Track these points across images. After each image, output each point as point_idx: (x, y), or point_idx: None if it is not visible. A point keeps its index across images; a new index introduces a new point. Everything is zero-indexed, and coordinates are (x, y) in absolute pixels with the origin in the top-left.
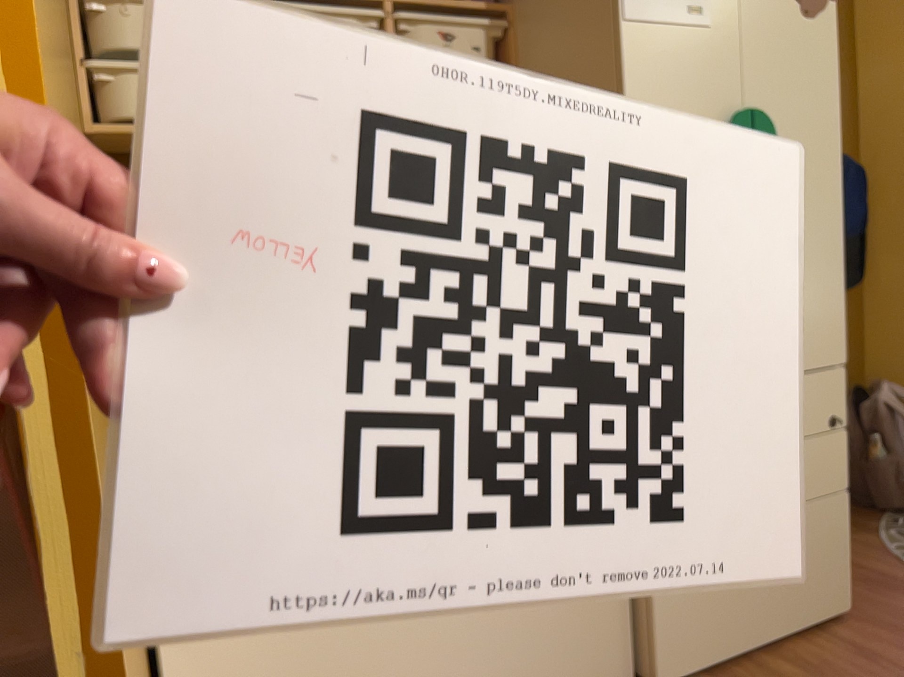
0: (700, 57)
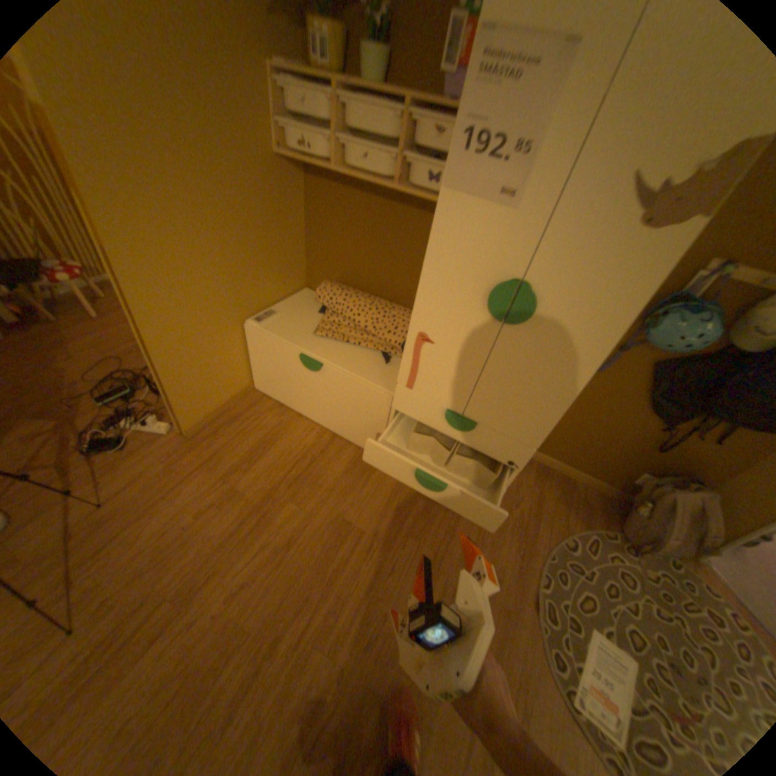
0: (496, 232)
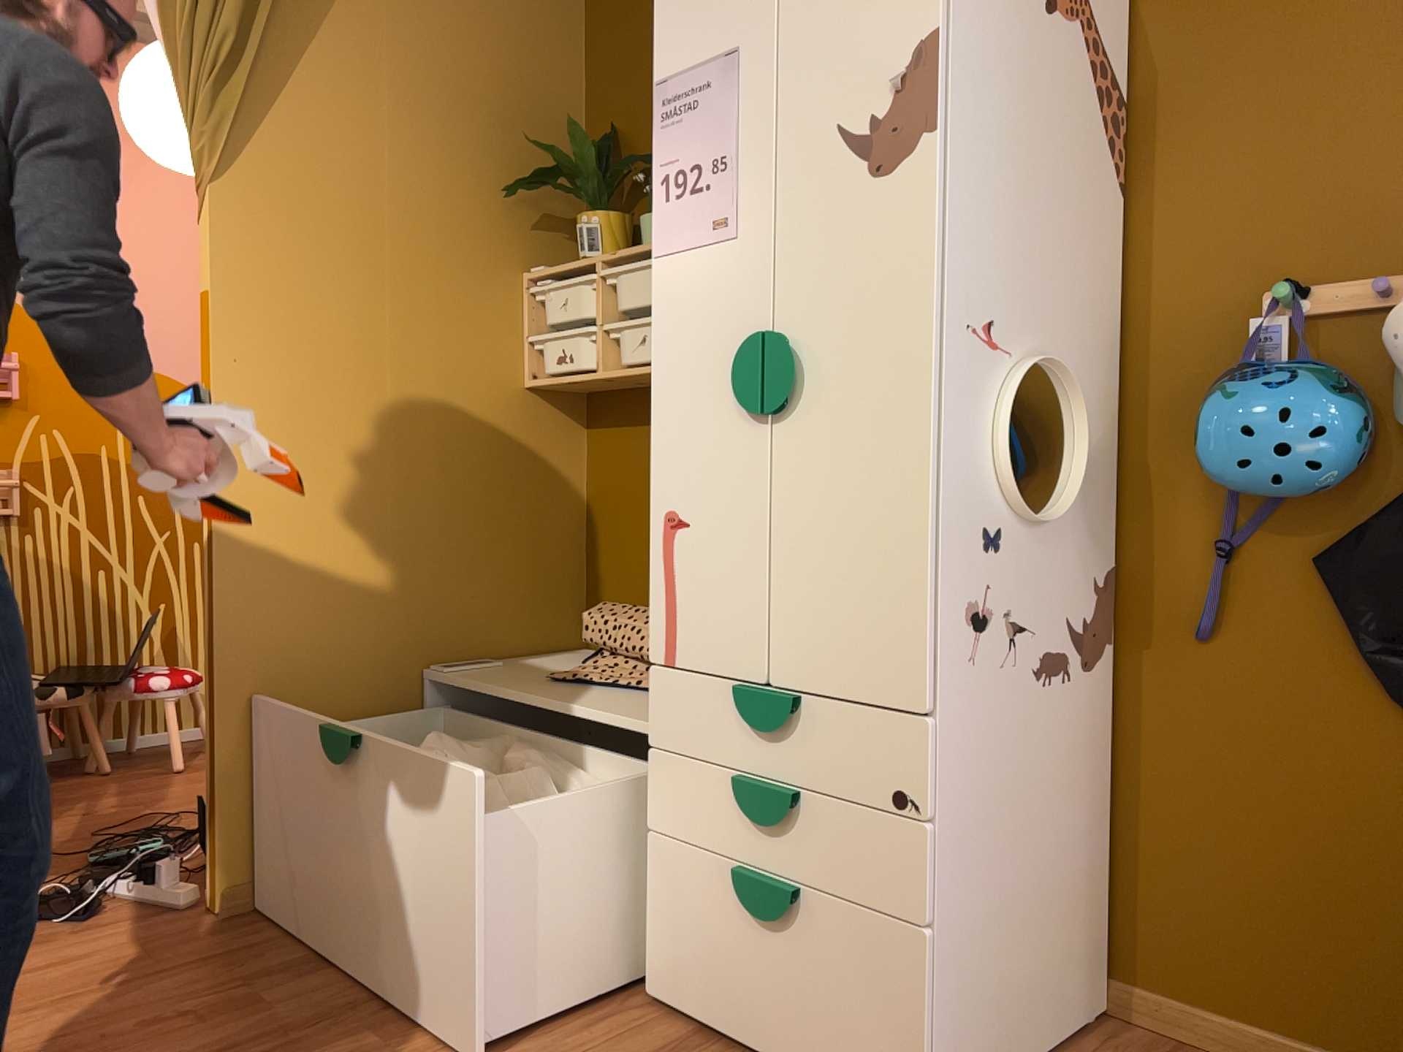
0: (723, 278)
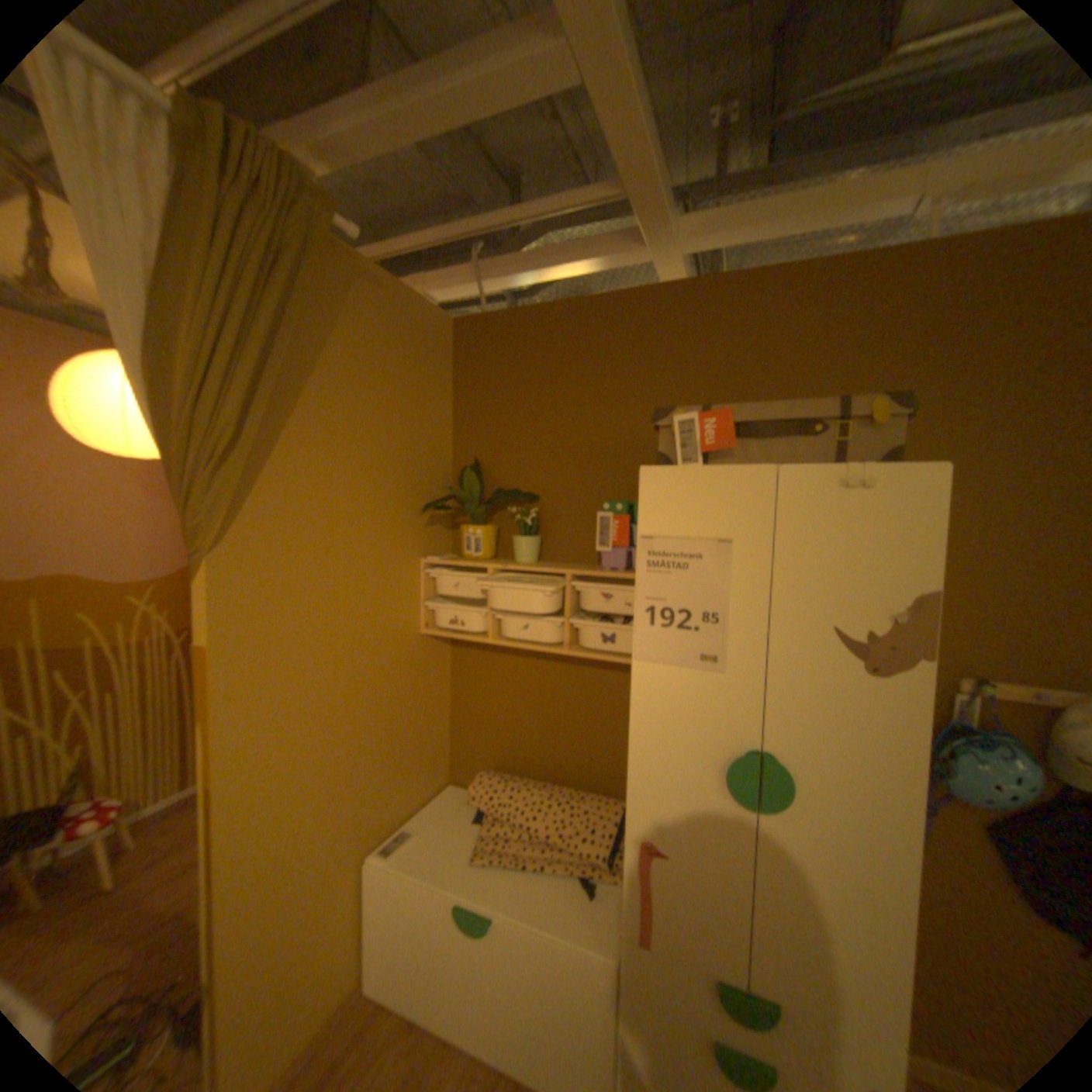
0: (710, 698)
